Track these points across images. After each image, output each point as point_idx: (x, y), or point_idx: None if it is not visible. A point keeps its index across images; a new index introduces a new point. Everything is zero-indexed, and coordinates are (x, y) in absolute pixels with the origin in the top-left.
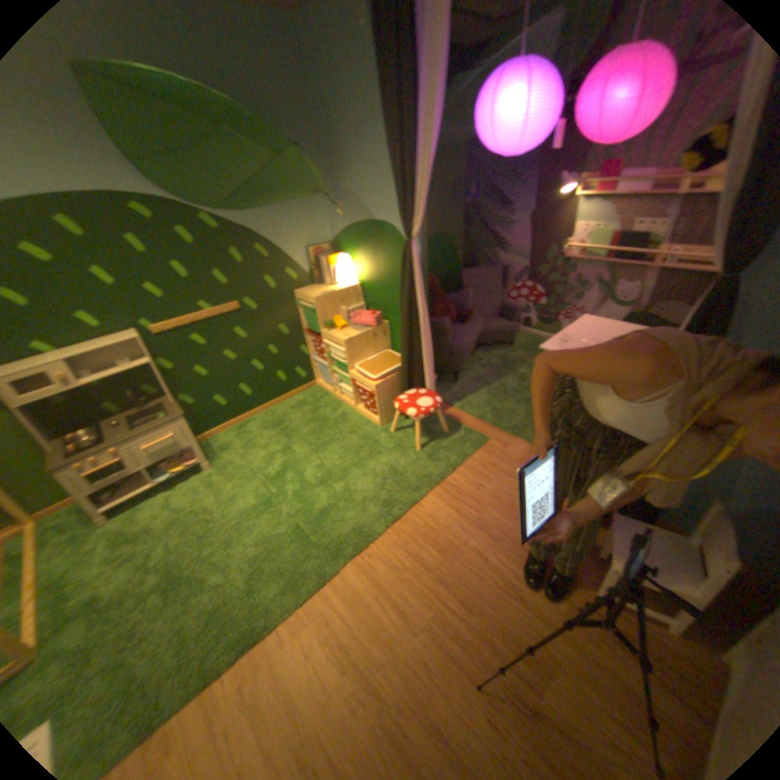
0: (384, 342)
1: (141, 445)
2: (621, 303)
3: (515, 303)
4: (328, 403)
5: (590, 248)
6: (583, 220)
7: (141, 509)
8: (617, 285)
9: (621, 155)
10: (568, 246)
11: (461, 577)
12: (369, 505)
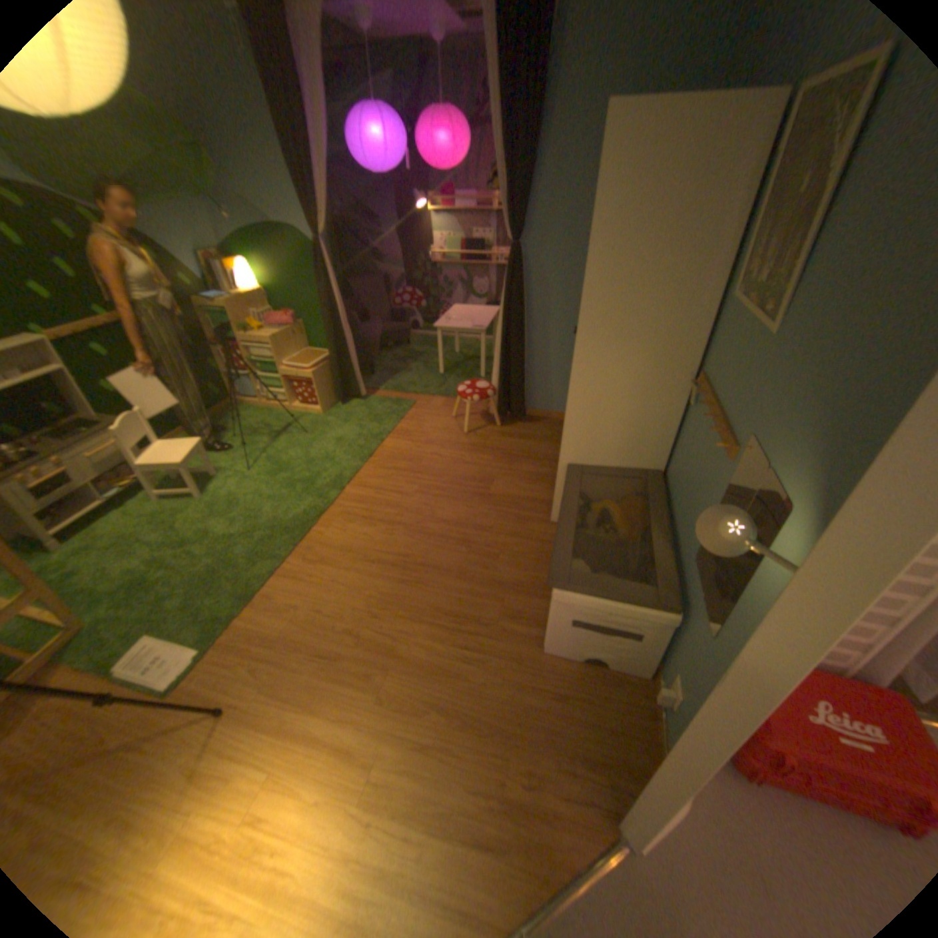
0: (303, 341)
1: (88, 453)
2: (479, 297)
3: (402, 309)
4: (258, 412)
5: (448, 254)
6: (438, 232)
7: (99, 527)
8: (473, 283)
9: (451, 181)
10: (433, 254)
11: (429, 467)
12: (344, 456)
